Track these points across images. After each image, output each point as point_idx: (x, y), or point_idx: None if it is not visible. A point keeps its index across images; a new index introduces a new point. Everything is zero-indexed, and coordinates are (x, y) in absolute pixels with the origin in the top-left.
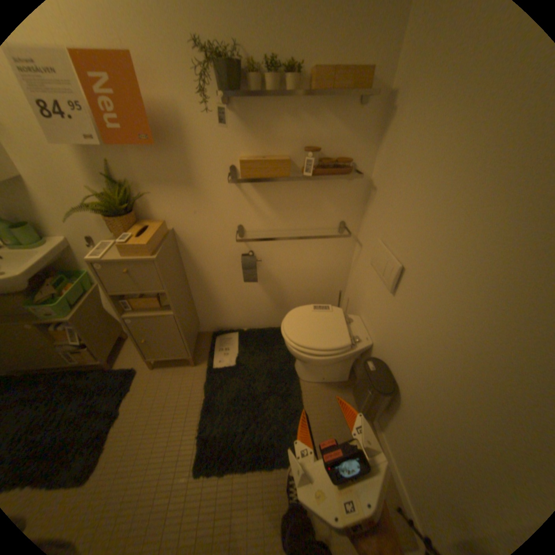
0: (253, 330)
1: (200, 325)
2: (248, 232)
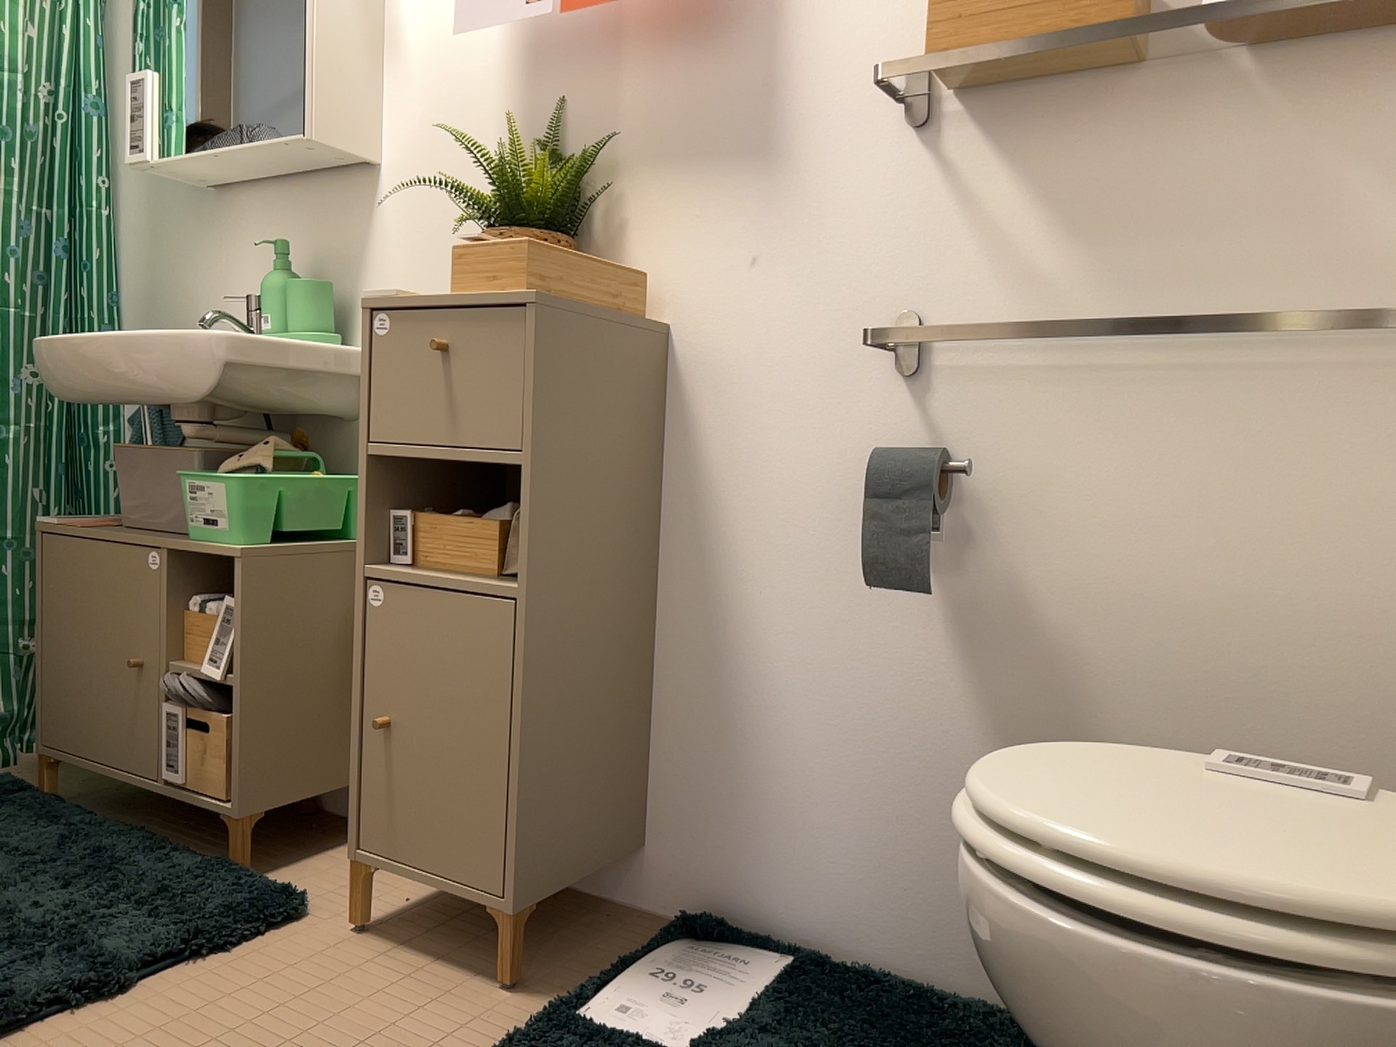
0: (882, 976)
1: (640, 857)
2: (940, 347)
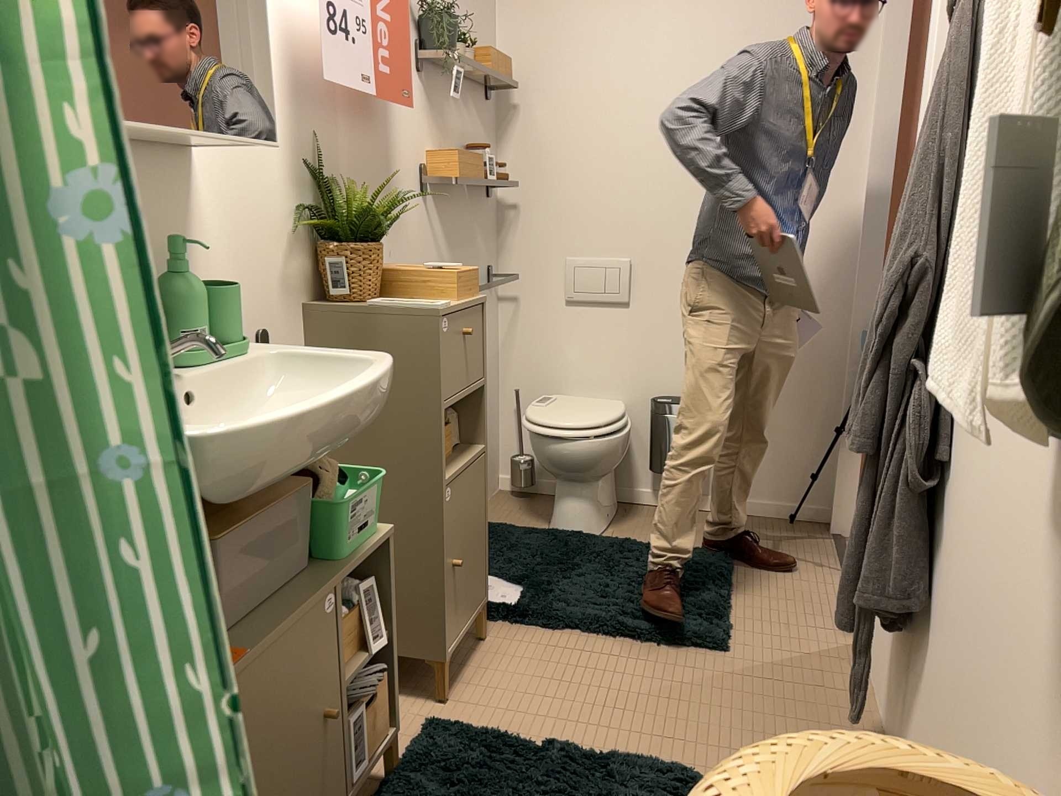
0: None
1: None
2: None
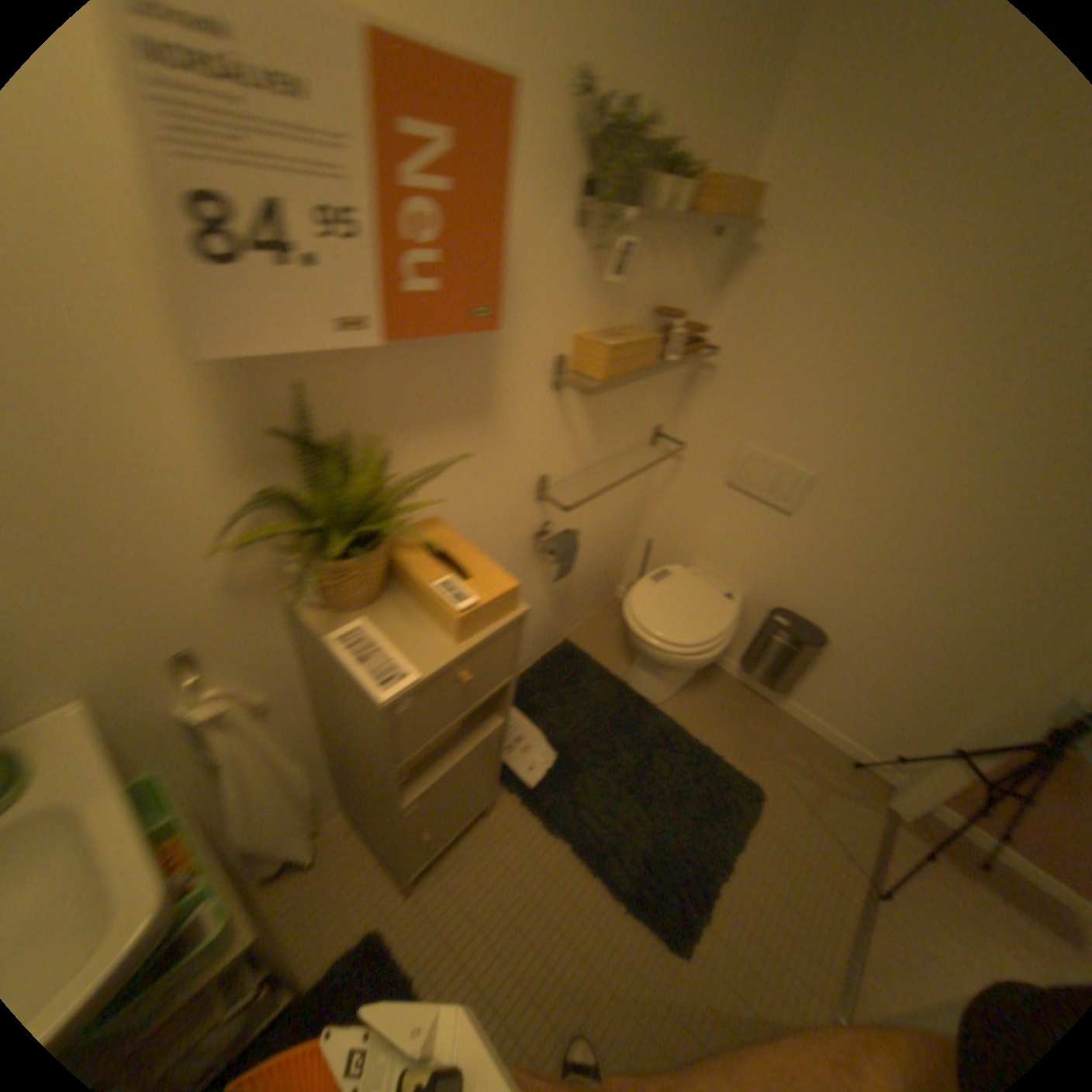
0: (524, 677)
1: None
2: (551, 485)
